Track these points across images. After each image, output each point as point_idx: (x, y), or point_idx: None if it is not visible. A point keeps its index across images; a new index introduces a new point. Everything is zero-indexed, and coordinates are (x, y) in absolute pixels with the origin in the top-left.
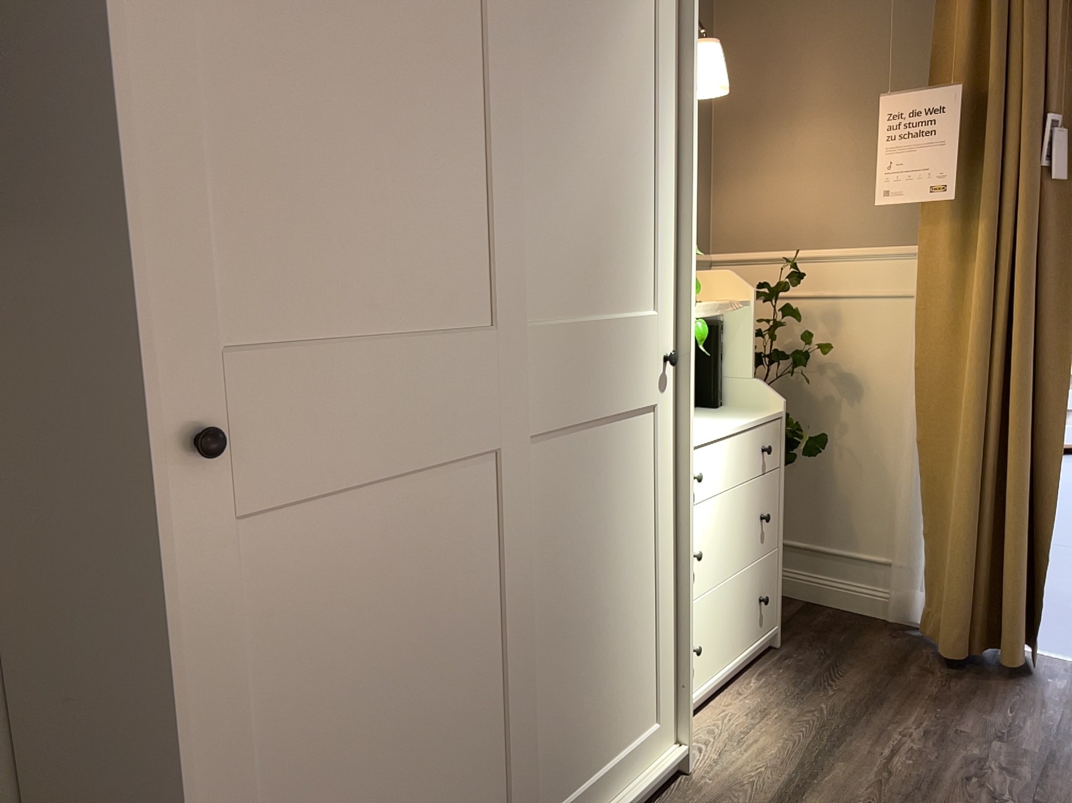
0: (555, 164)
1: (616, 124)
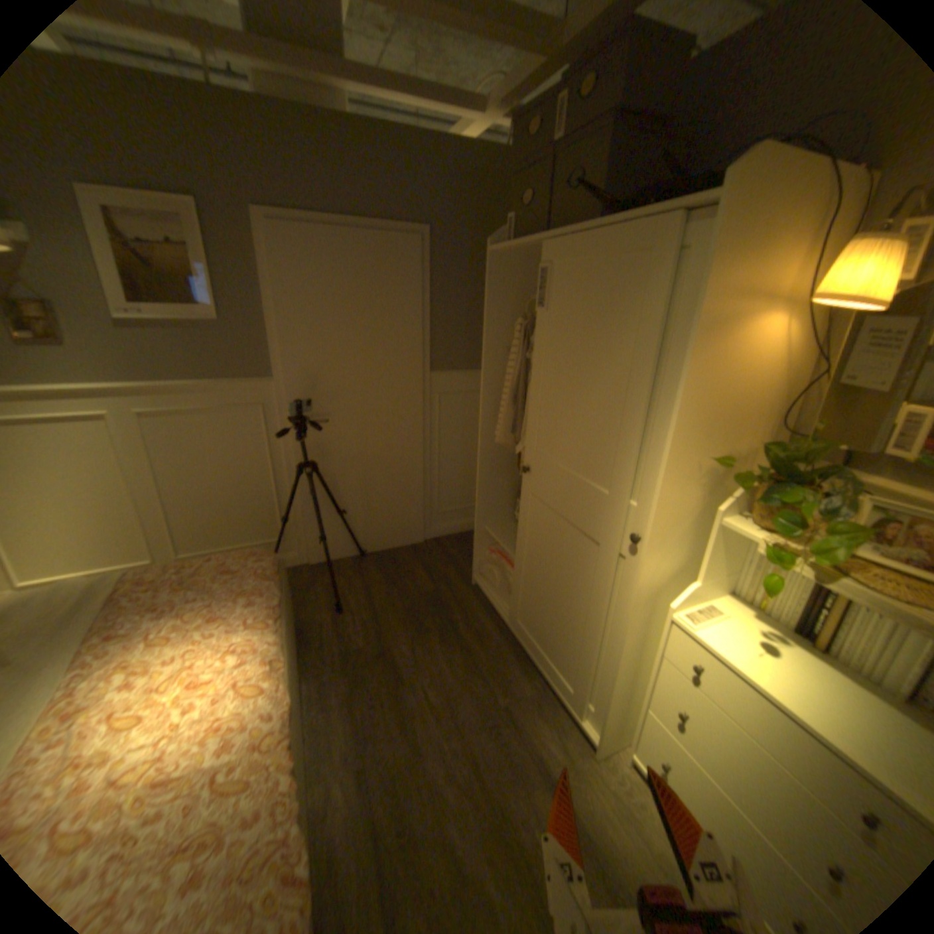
0: (581, 387)
1: (629, 368)
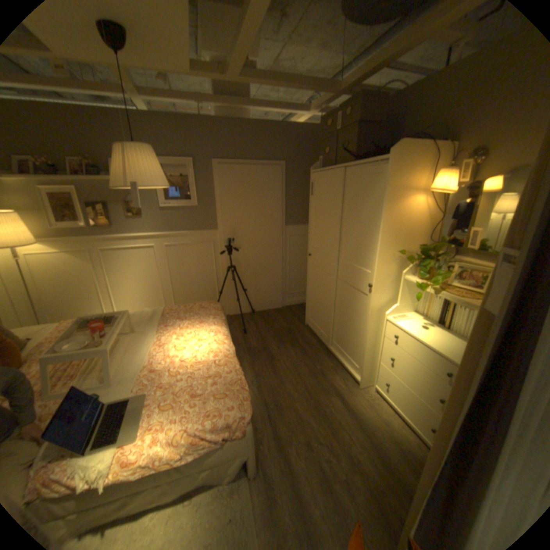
0: (349, 227)
1: (366, 218)
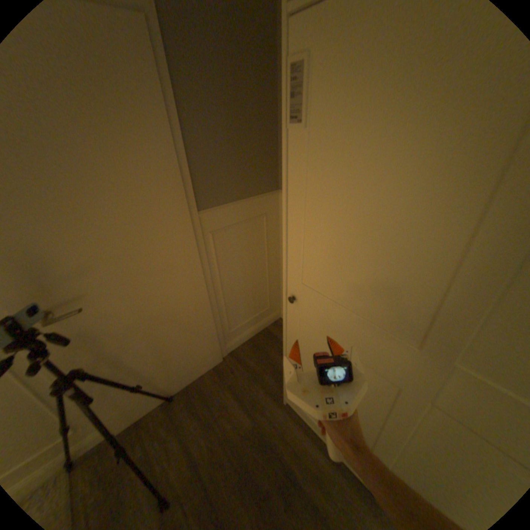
0: None
1: None
